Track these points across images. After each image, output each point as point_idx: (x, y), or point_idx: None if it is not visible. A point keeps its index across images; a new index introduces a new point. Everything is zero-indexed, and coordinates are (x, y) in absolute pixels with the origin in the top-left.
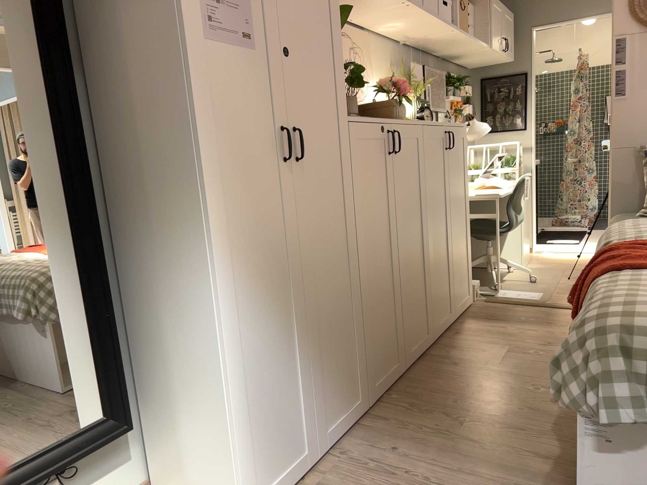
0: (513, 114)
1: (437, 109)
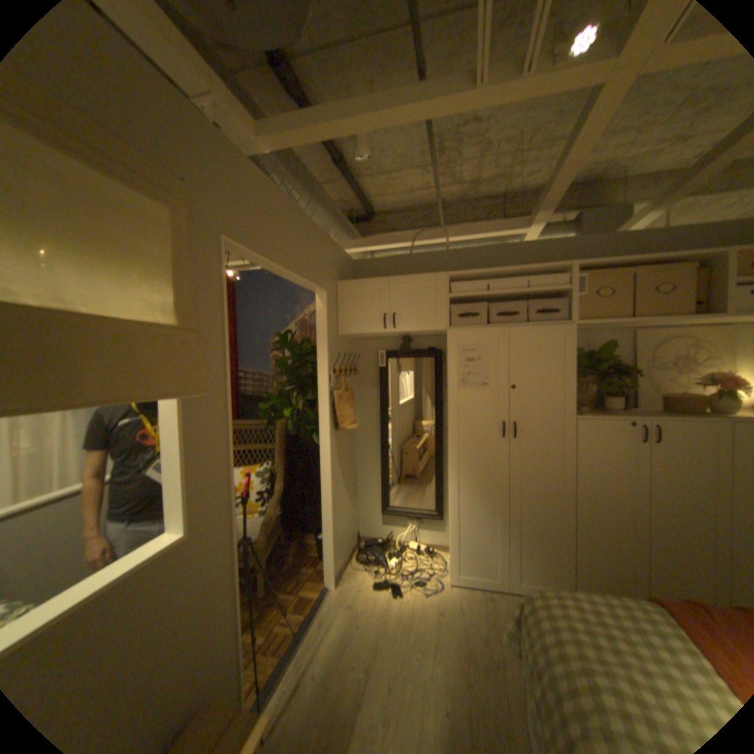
0: None
1: None
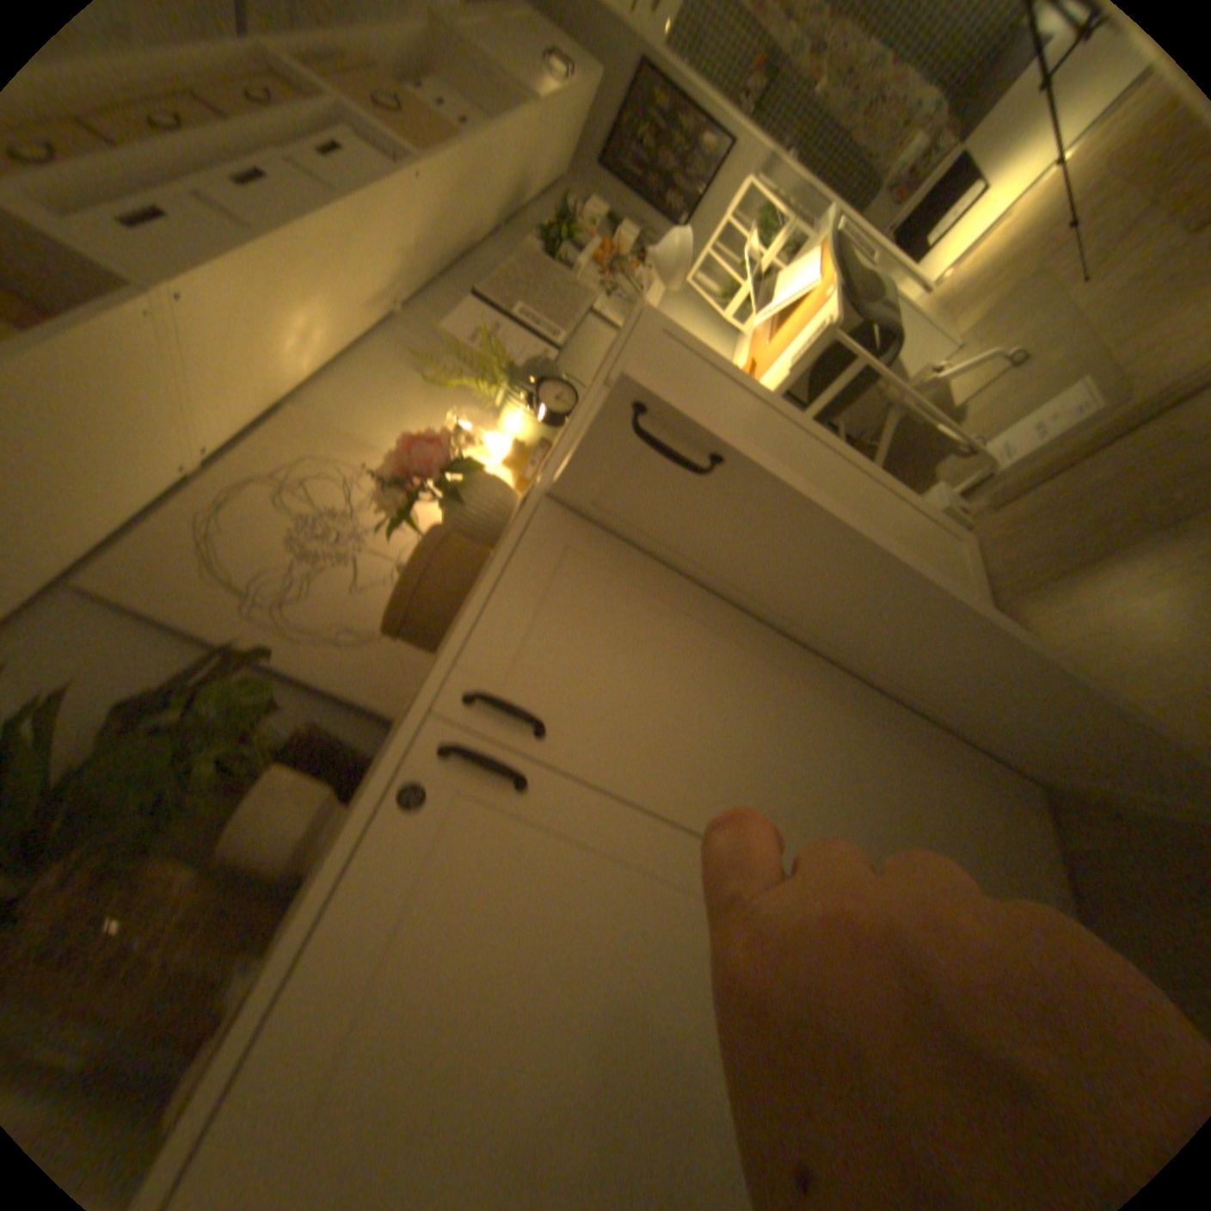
0: (695, 137)
1: (579, 312)
